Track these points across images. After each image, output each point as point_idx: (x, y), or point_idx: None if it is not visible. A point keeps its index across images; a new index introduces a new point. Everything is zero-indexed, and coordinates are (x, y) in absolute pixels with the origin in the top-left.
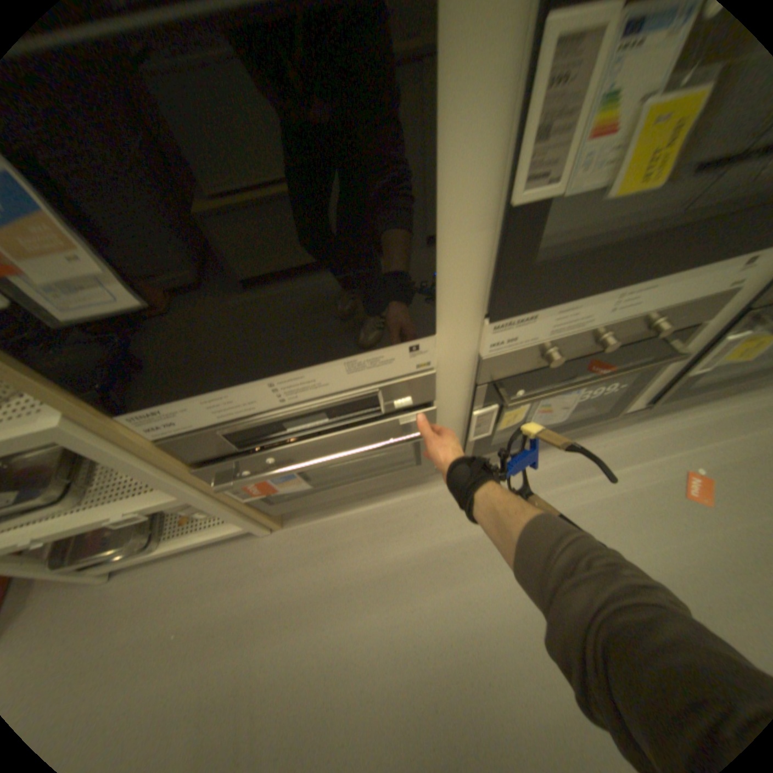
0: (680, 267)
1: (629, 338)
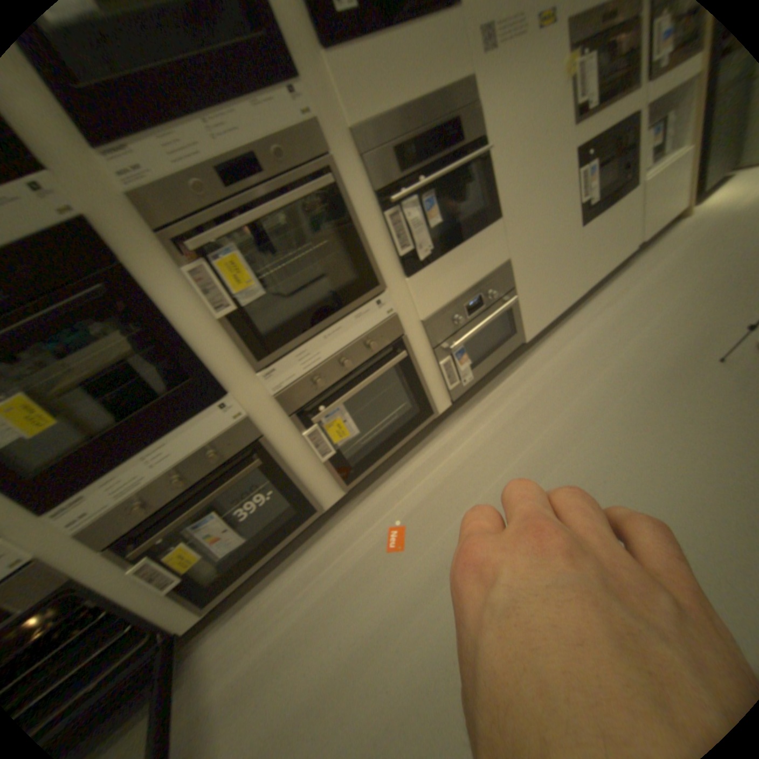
0: (172, 430)
1: (212, 470)
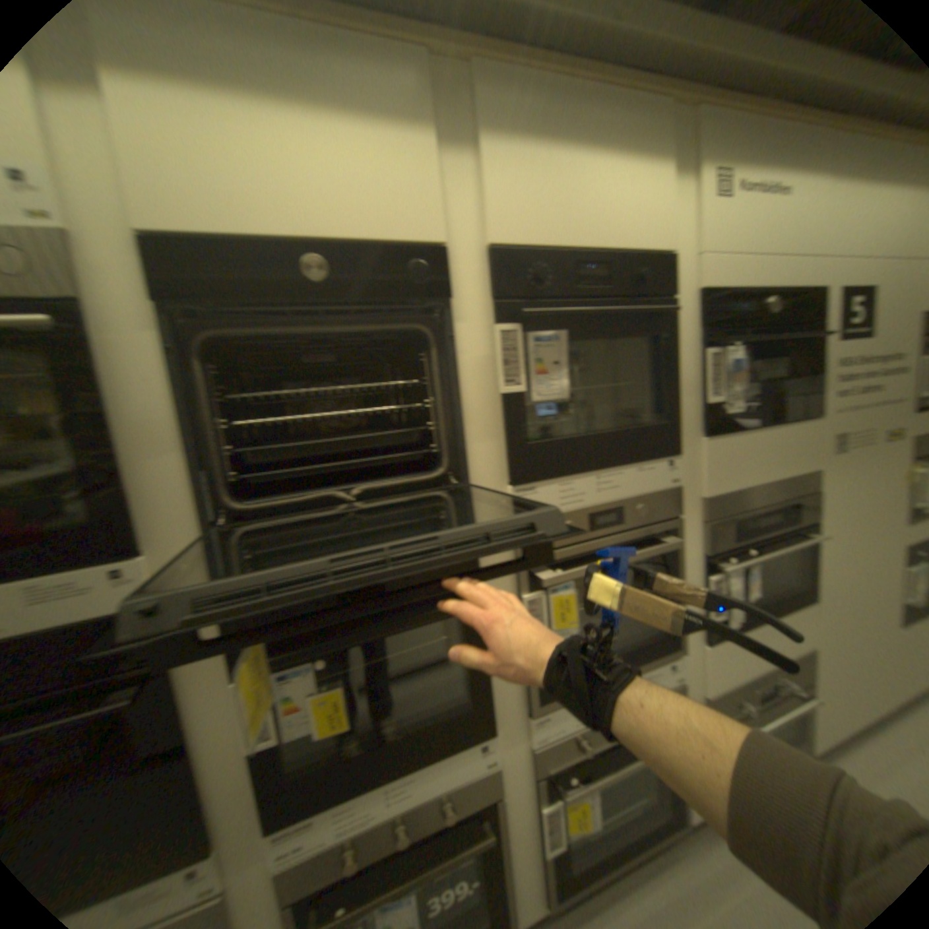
0: (425, 766)
1: (434, 830)
